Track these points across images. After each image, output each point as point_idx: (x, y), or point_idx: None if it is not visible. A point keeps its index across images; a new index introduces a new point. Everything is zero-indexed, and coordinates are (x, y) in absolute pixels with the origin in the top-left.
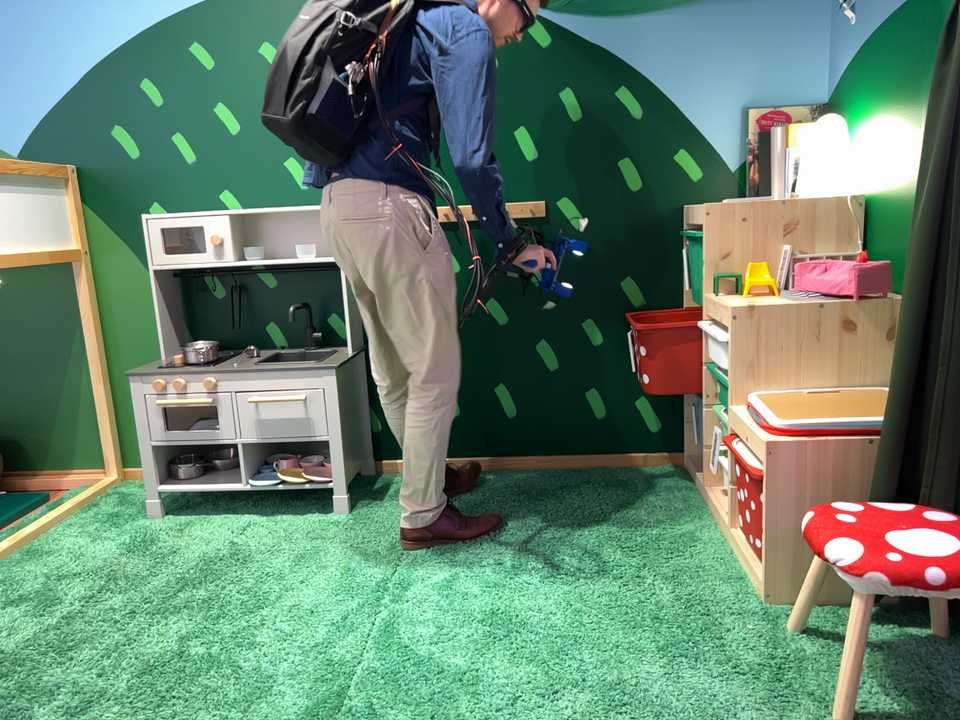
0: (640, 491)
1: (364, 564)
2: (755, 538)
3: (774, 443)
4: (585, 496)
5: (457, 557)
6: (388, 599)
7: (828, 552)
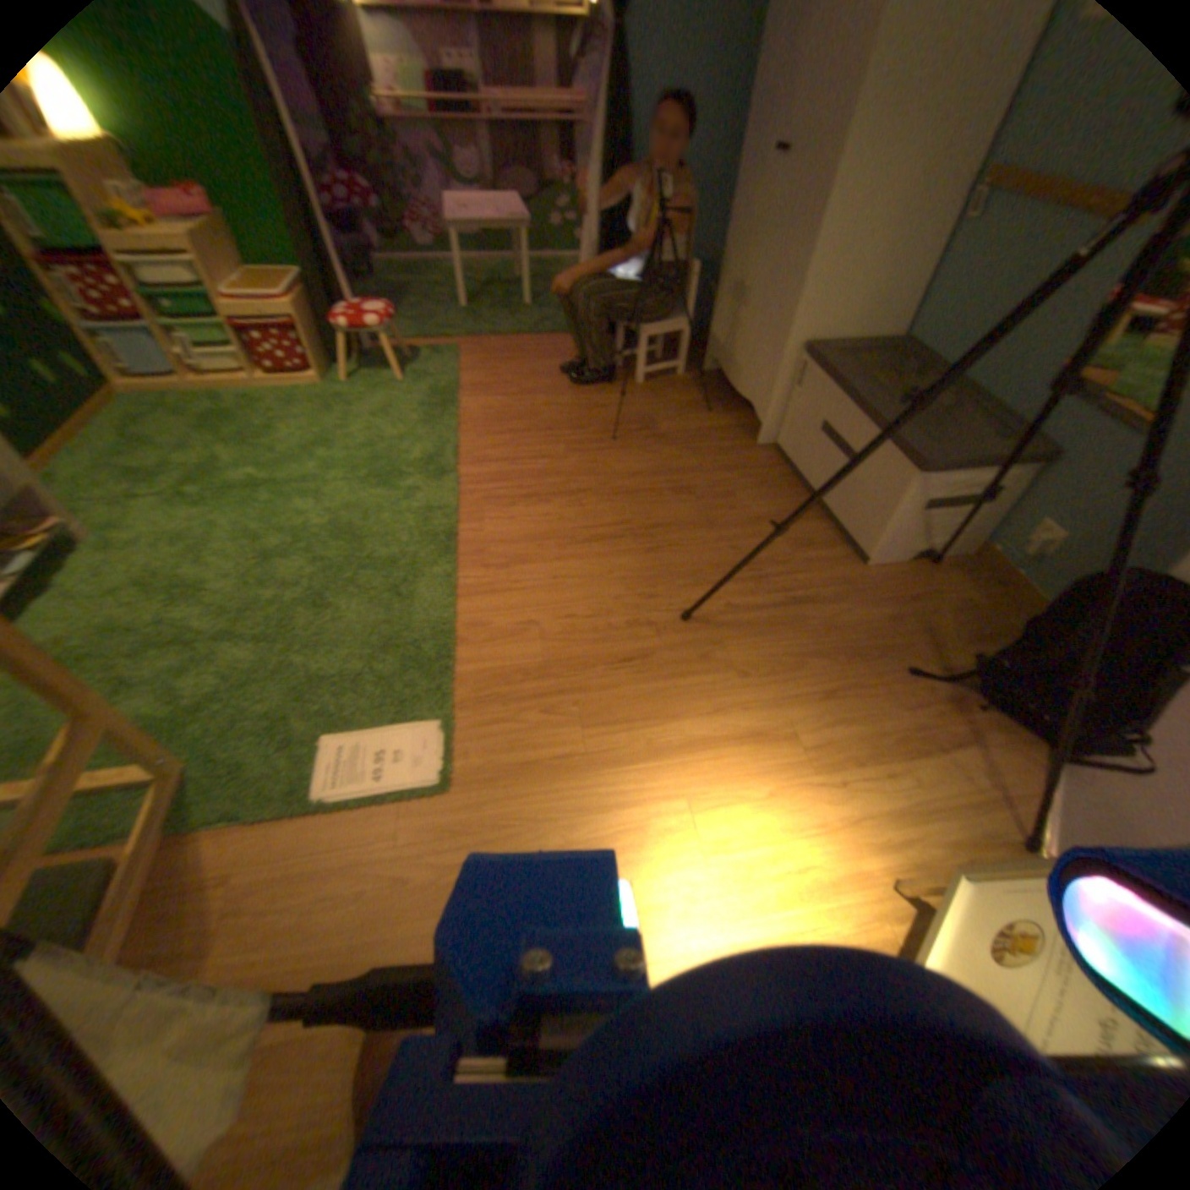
0: (142, 408)
1: (193, 506)
2: (277, 363)
3: (281, 300)
4: (133, 428)
5: (207, 468)
6: (253, 487)
7: (360, 322)
